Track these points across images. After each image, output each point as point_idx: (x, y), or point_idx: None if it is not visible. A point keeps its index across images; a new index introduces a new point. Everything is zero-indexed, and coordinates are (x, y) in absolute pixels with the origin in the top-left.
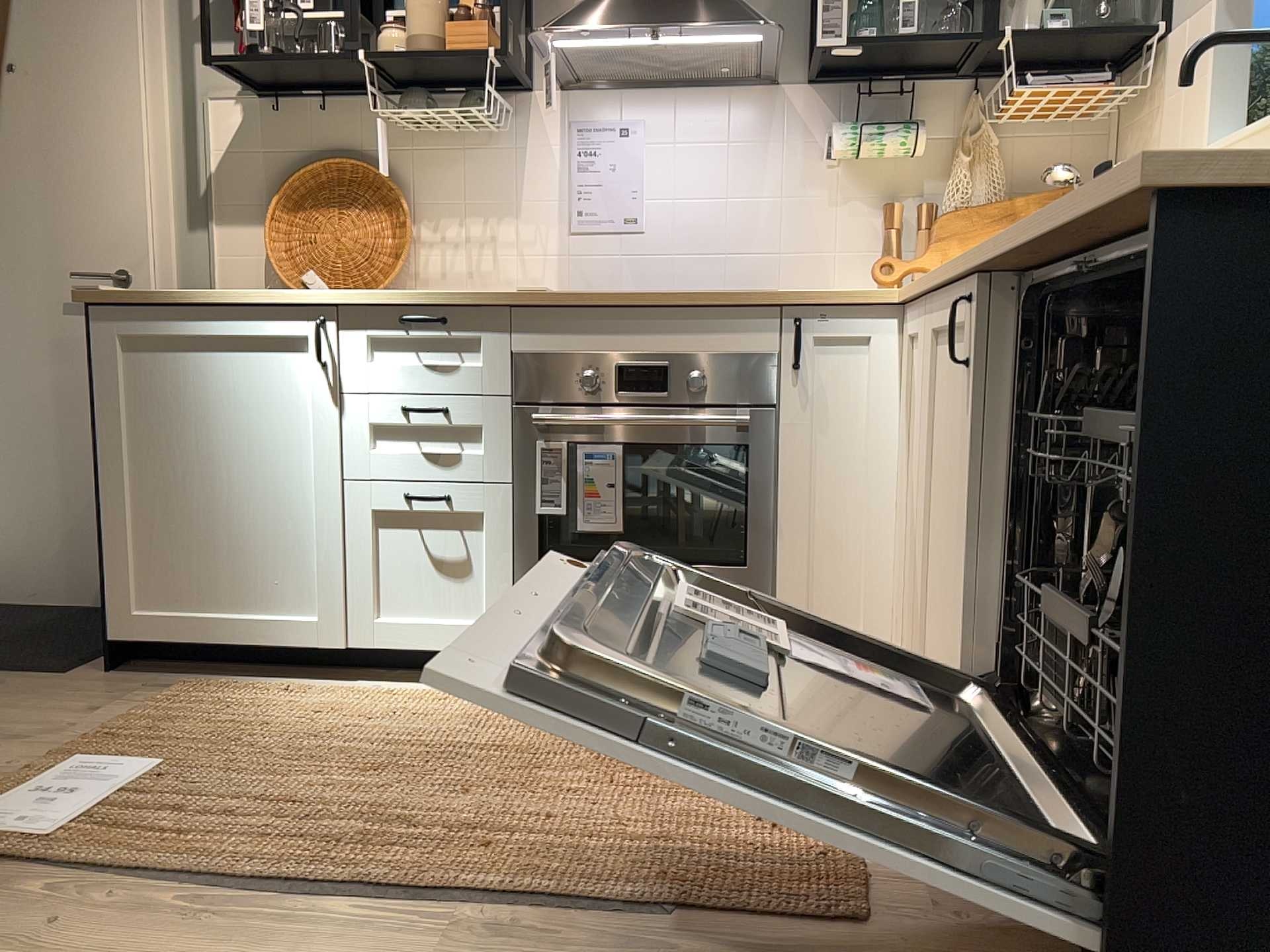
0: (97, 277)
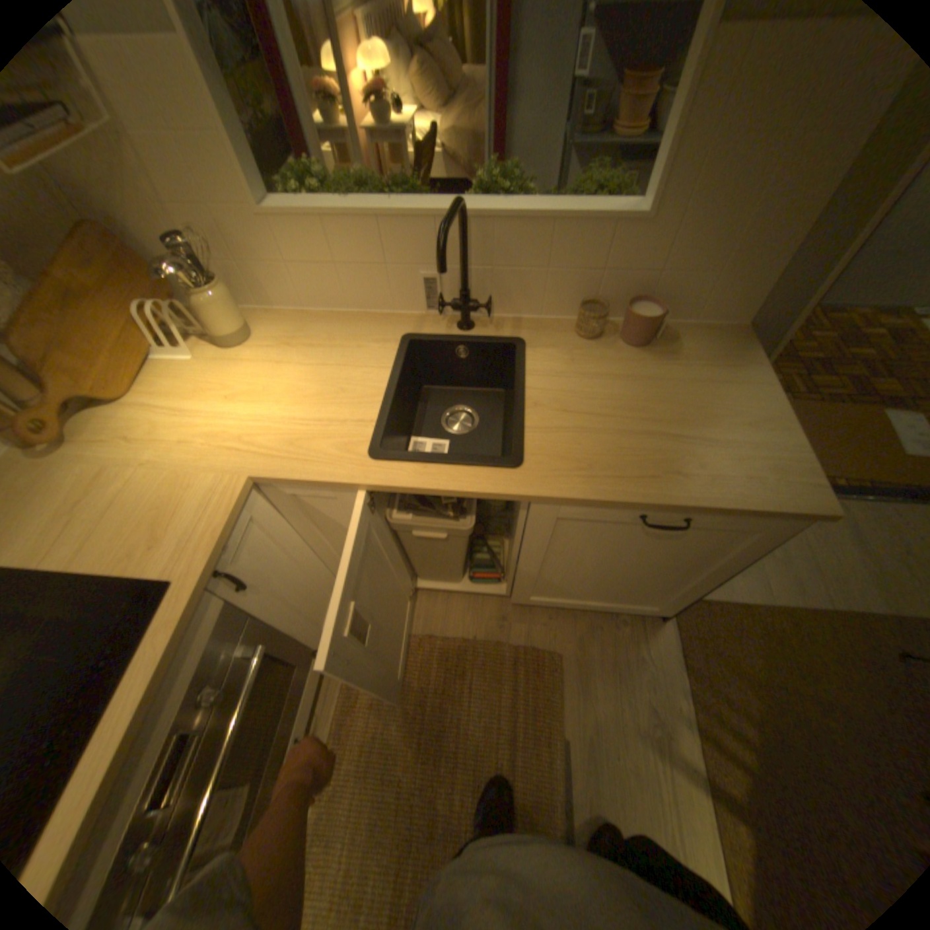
0: None
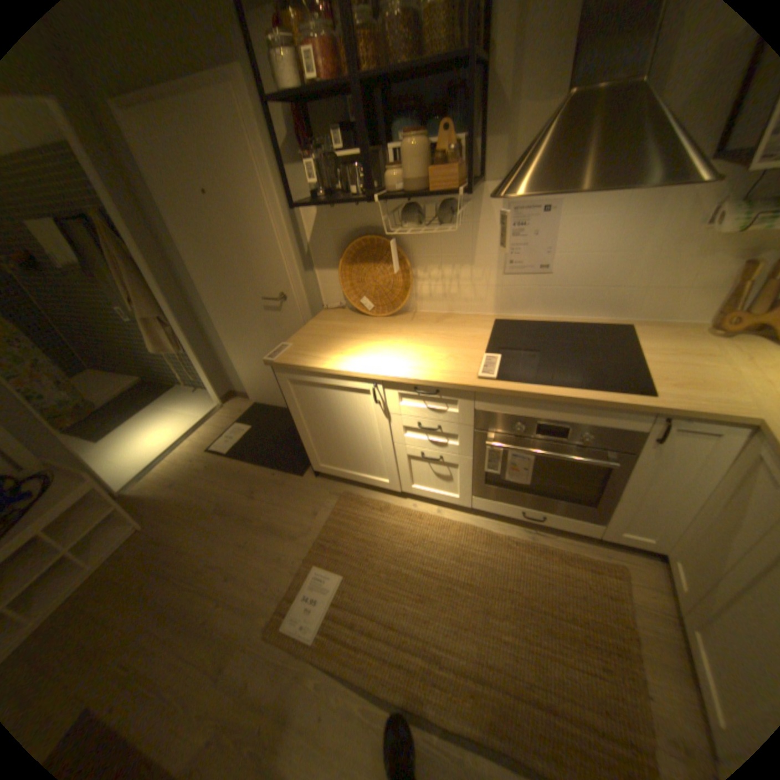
0: (272, 299)
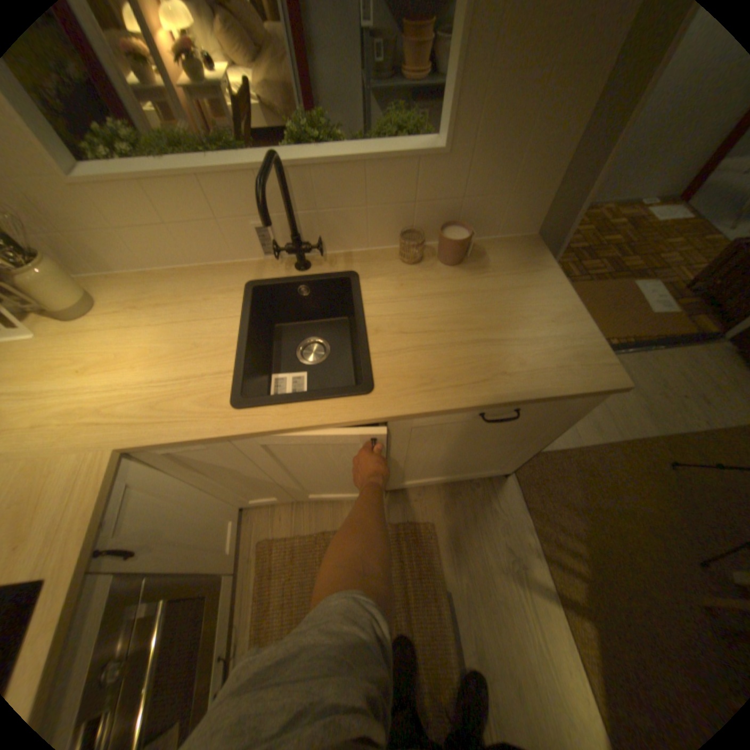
0: None
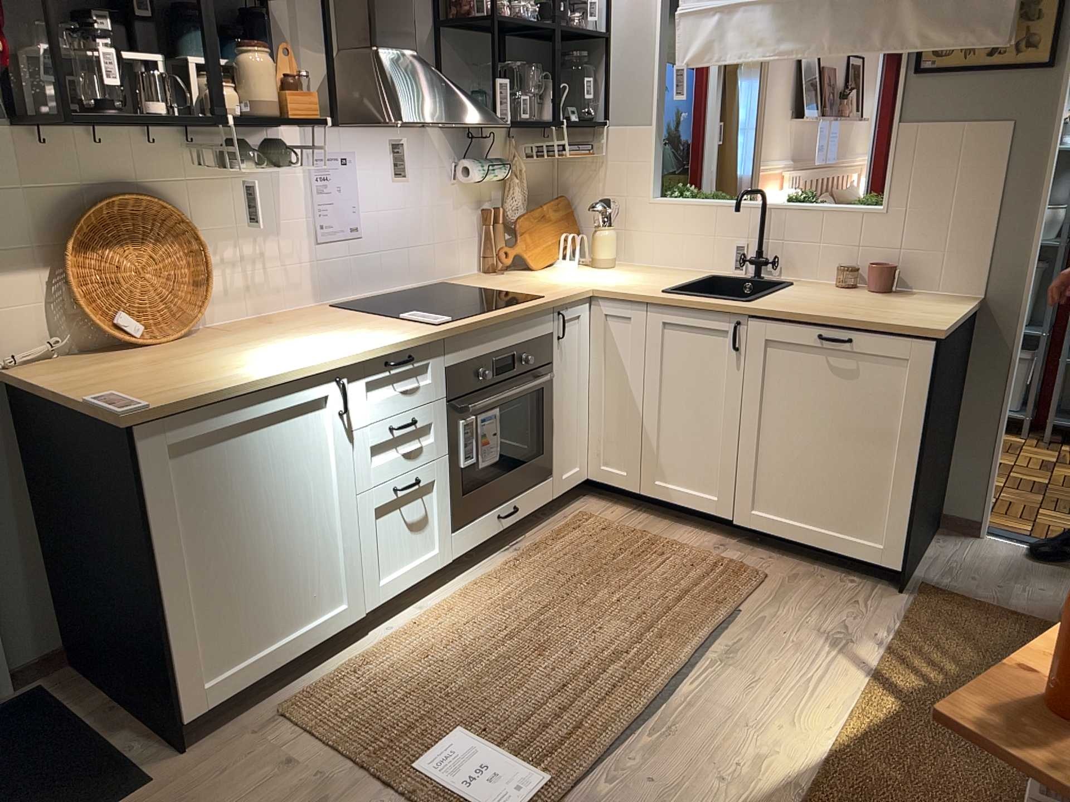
0: None
